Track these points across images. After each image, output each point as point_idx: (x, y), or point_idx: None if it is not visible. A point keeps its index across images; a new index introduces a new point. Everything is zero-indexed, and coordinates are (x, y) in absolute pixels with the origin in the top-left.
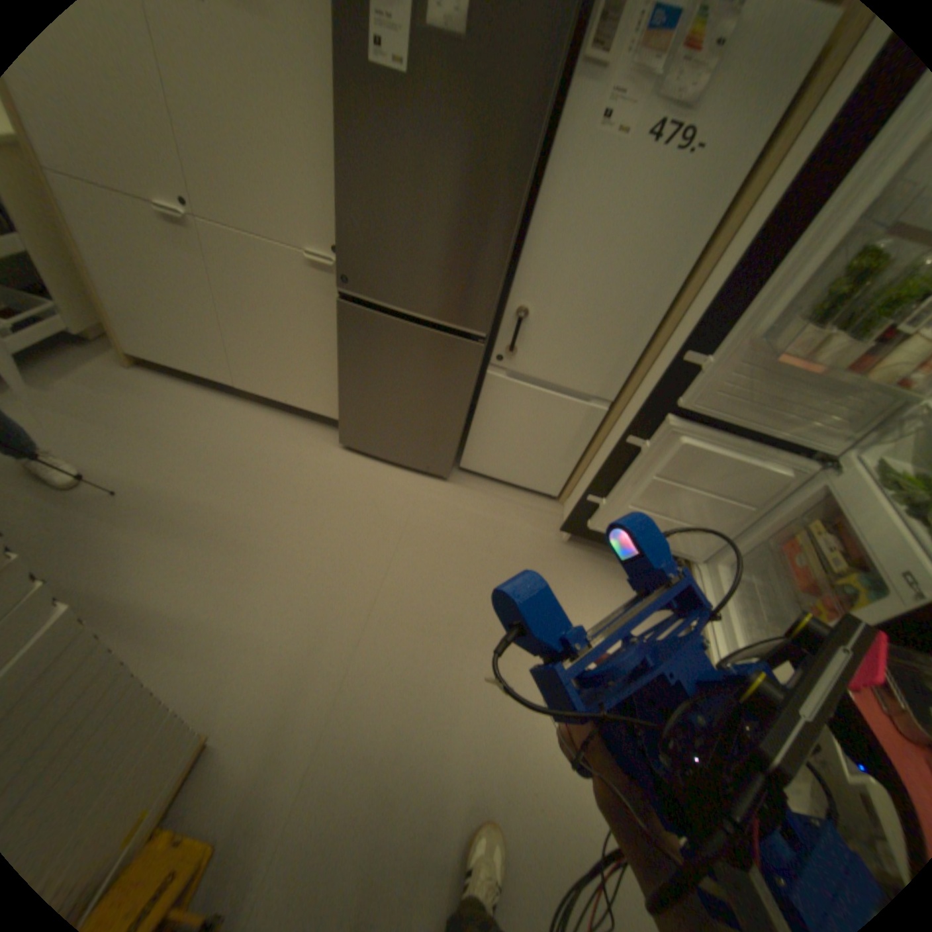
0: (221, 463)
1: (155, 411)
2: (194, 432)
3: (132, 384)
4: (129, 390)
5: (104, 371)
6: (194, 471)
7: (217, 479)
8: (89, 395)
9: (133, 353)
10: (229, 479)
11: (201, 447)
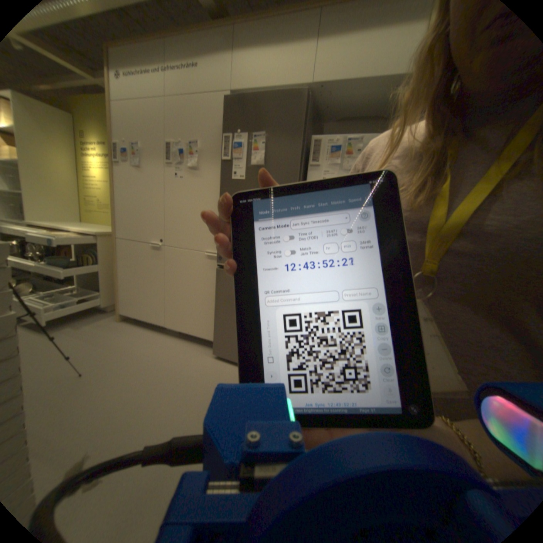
0: (144, 363)
1: (121, 339)
2: (136, 348)
3: (116, 328)
4: (114, 330)
5: (107, 323)
6: (127, 366)
7: (138, 370)
8: (94, 332)
9: (123, 313)
10: (145, 371)
11: (137, 355)
